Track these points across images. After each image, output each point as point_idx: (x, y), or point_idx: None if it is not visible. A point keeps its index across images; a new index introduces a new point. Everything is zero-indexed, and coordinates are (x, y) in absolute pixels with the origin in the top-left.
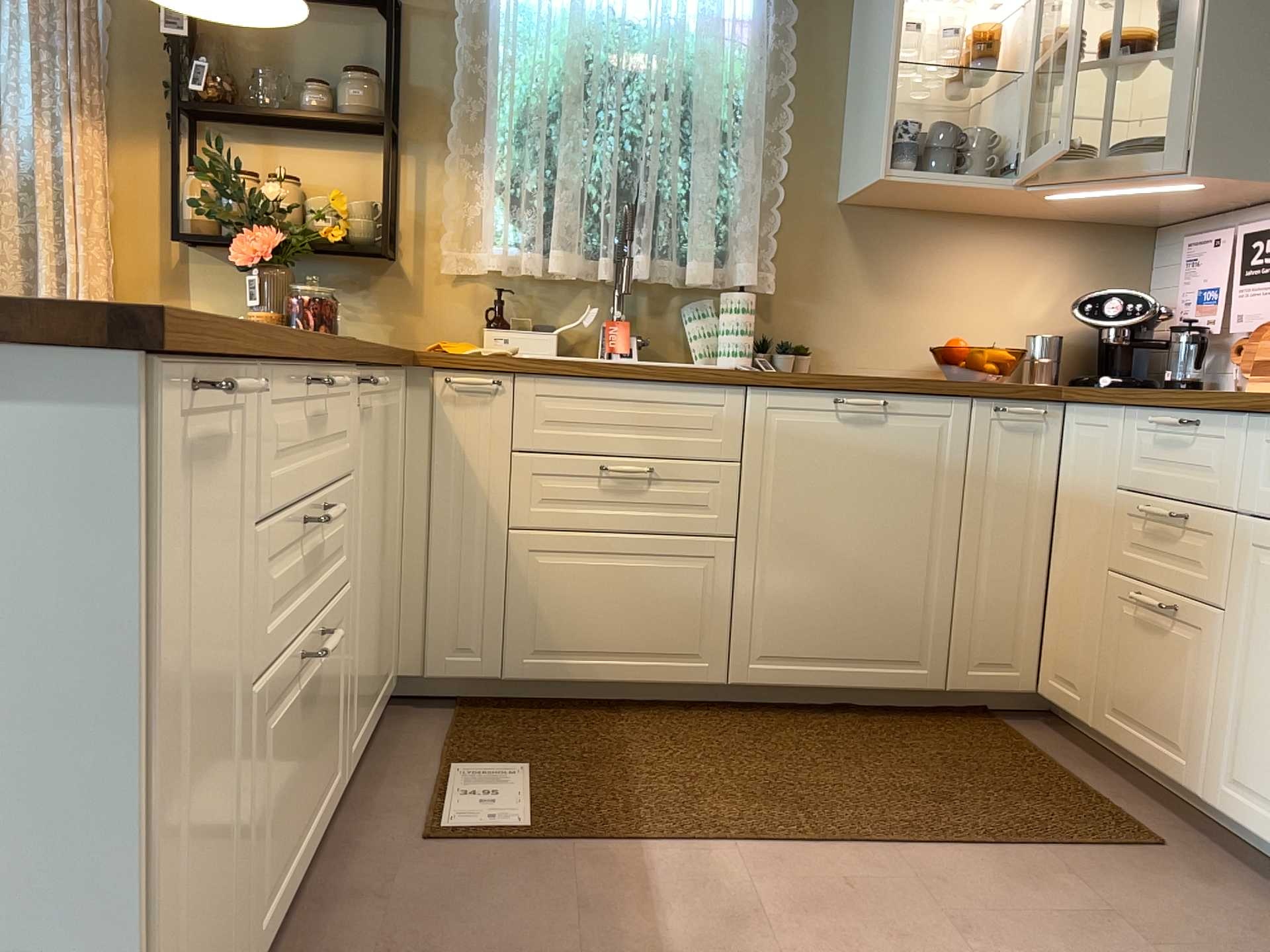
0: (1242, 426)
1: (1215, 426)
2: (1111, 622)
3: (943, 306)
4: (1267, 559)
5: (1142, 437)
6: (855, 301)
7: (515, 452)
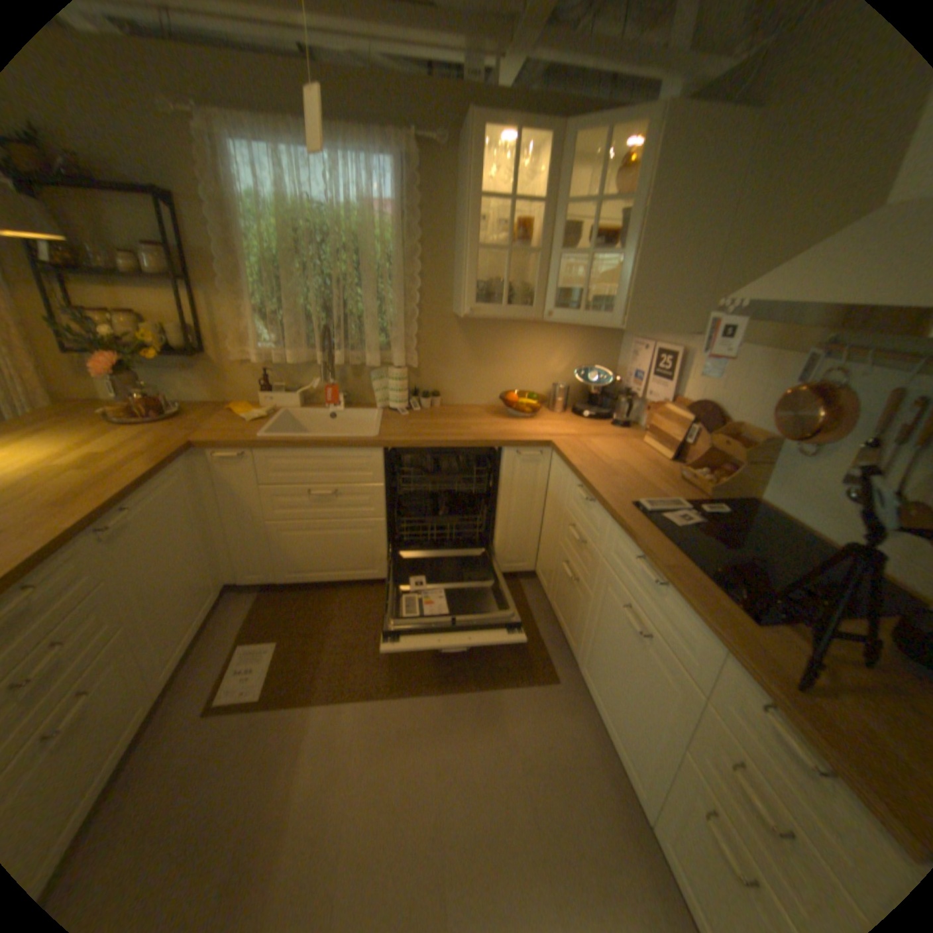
0: (608, 516)
1: (599, 507)
2: (557, 564)
3: (510, 369)
4: (609, 587)
5: (575, 489)
6: (463, 367)
7: (261, 485)
